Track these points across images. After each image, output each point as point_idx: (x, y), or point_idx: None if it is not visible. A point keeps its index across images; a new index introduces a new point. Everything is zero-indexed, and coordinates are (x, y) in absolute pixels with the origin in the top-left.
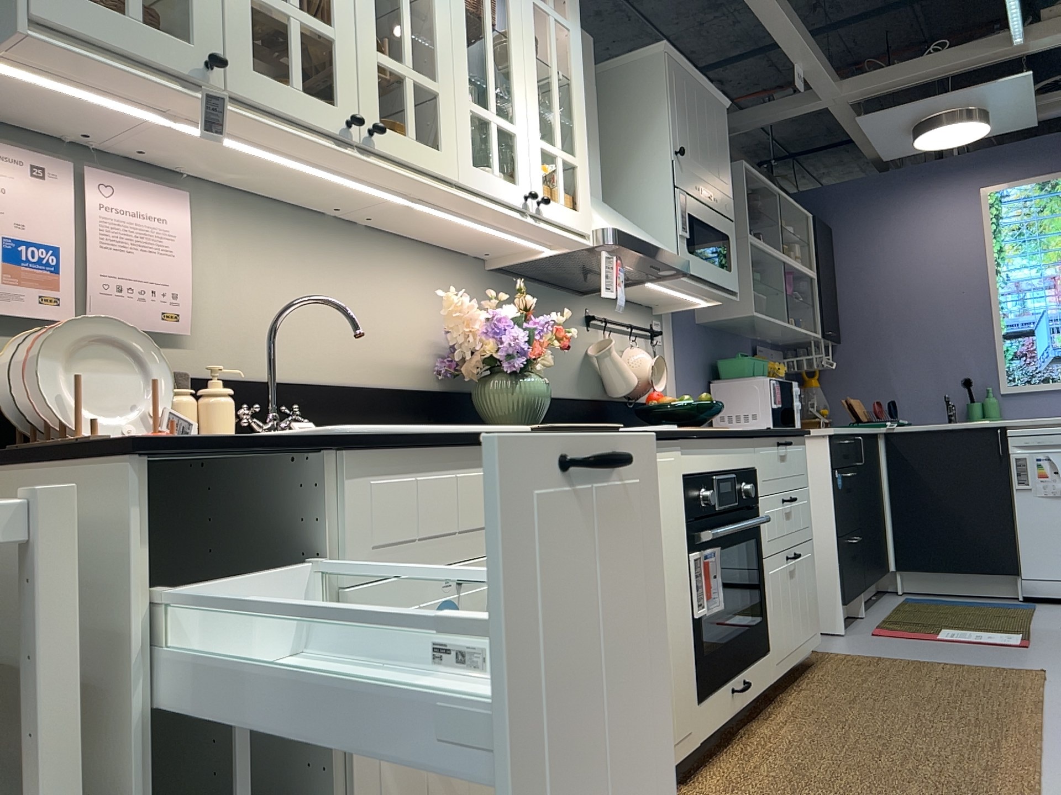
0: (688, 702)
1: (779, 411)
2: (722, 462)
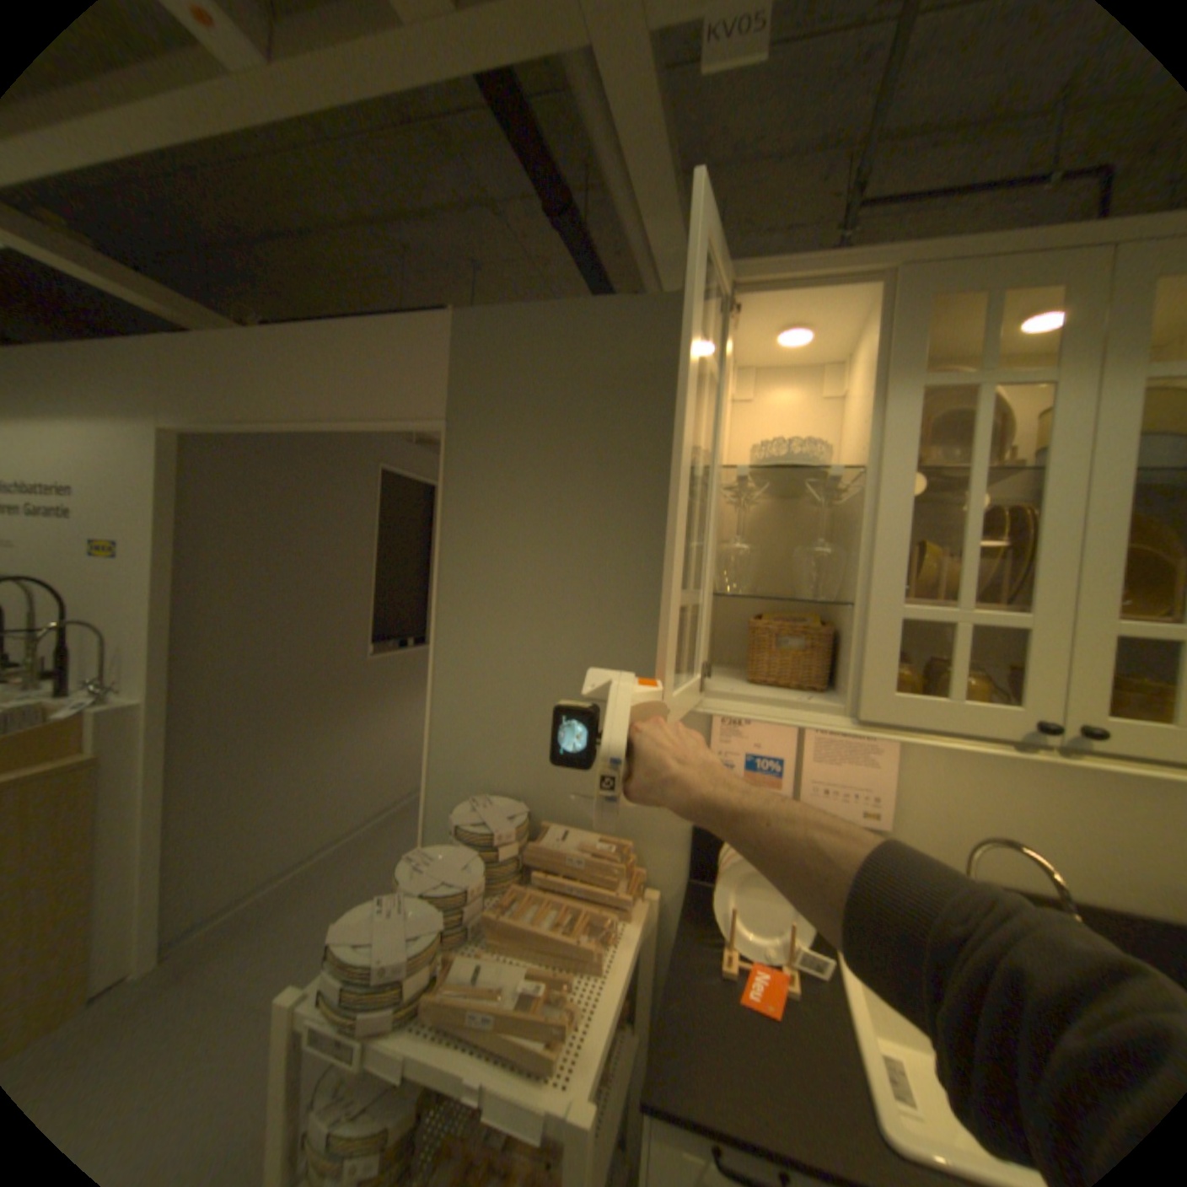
0: None
1: None
2: None
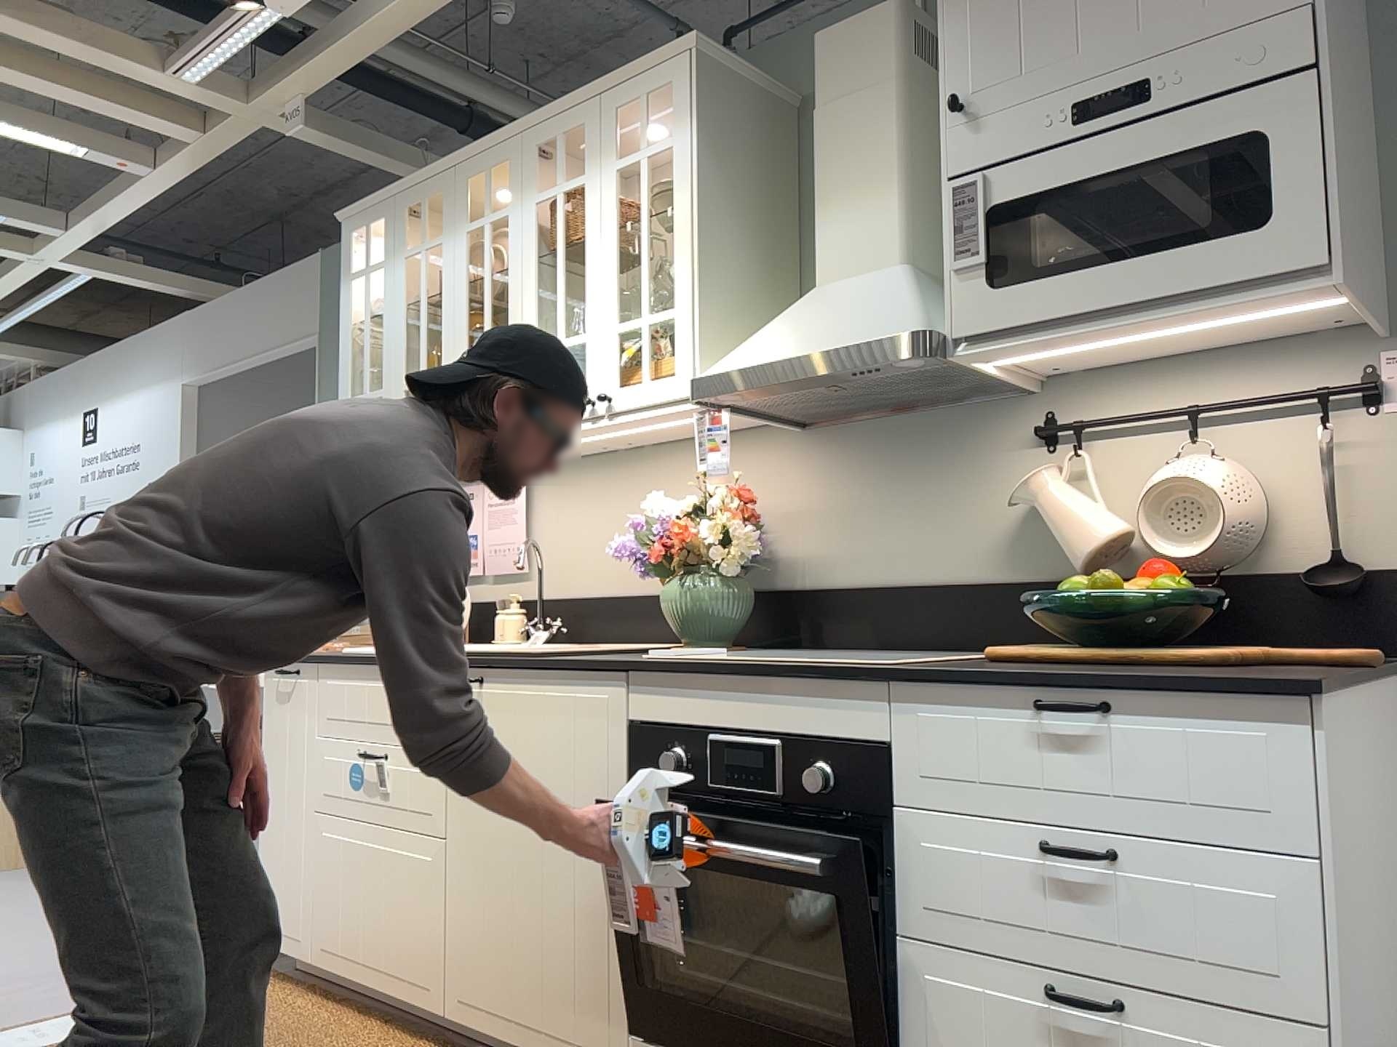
0: (602, 1015)
1: None
2: (738, 715)
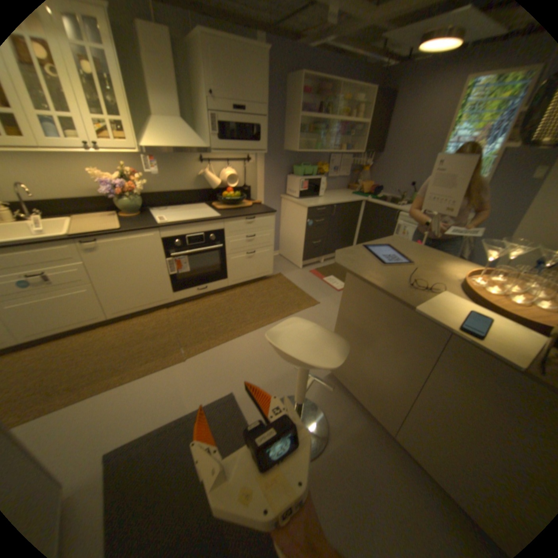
0: (166, 292)
1: (304, 191)
2: (193, 230)
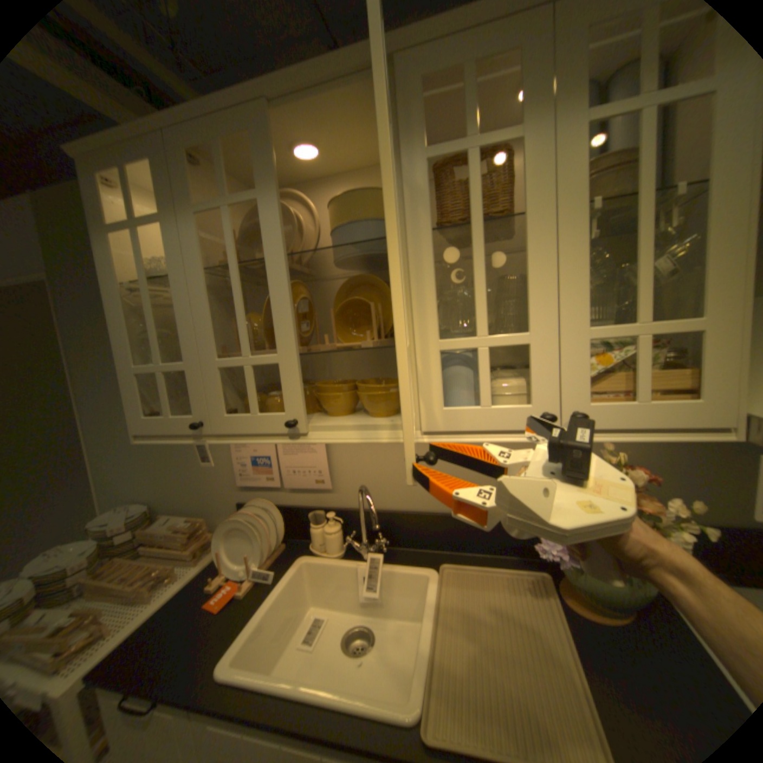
0: None
1: None
2: None
